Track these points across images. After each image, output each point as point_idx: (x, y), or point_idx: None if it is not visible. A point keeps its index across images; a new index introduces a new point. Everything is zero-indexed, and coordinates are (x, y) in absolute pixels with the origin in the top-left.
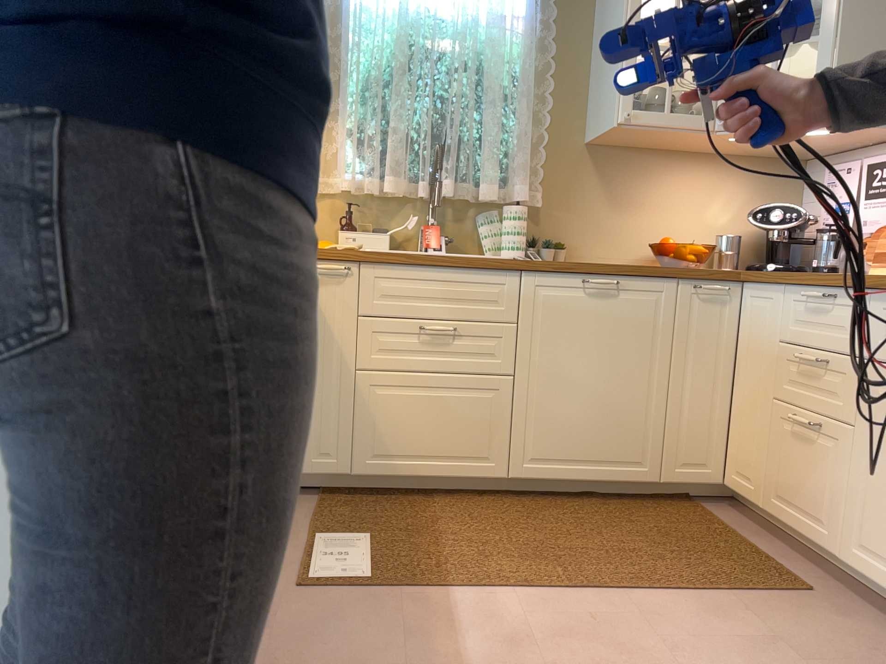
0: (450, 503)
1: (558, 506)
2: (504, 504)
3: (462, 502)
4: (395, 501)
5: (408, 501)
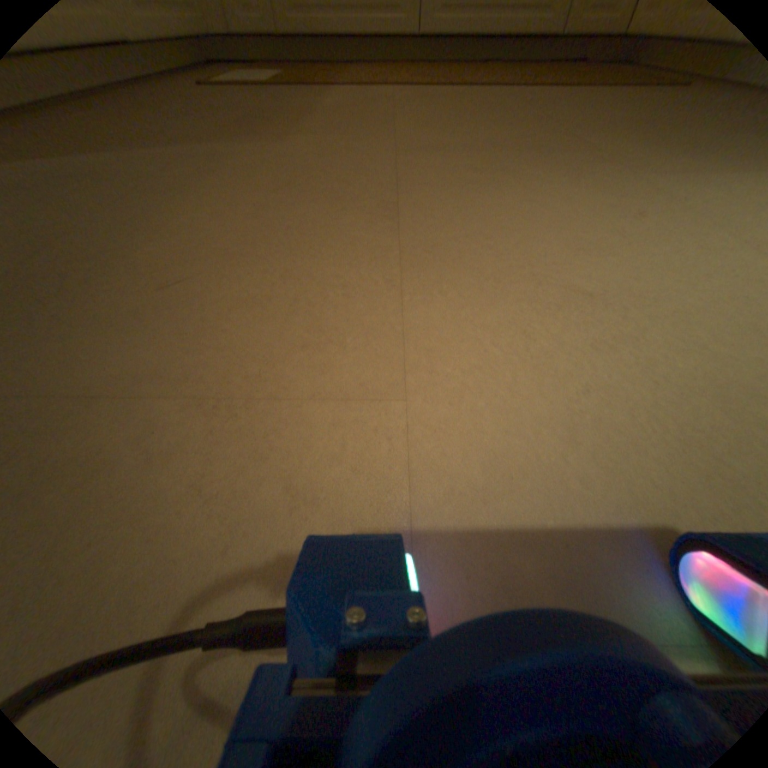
0: (365, 62)
1: (461, 61)
2: (413, 61)
3: (376, 61)
4: (317, 61)
5: (329, 61)
